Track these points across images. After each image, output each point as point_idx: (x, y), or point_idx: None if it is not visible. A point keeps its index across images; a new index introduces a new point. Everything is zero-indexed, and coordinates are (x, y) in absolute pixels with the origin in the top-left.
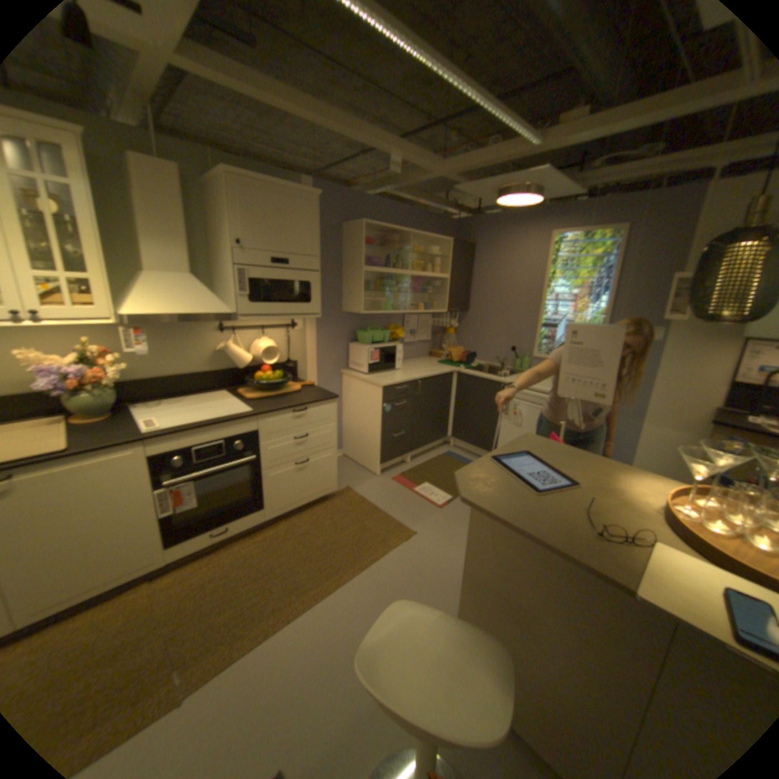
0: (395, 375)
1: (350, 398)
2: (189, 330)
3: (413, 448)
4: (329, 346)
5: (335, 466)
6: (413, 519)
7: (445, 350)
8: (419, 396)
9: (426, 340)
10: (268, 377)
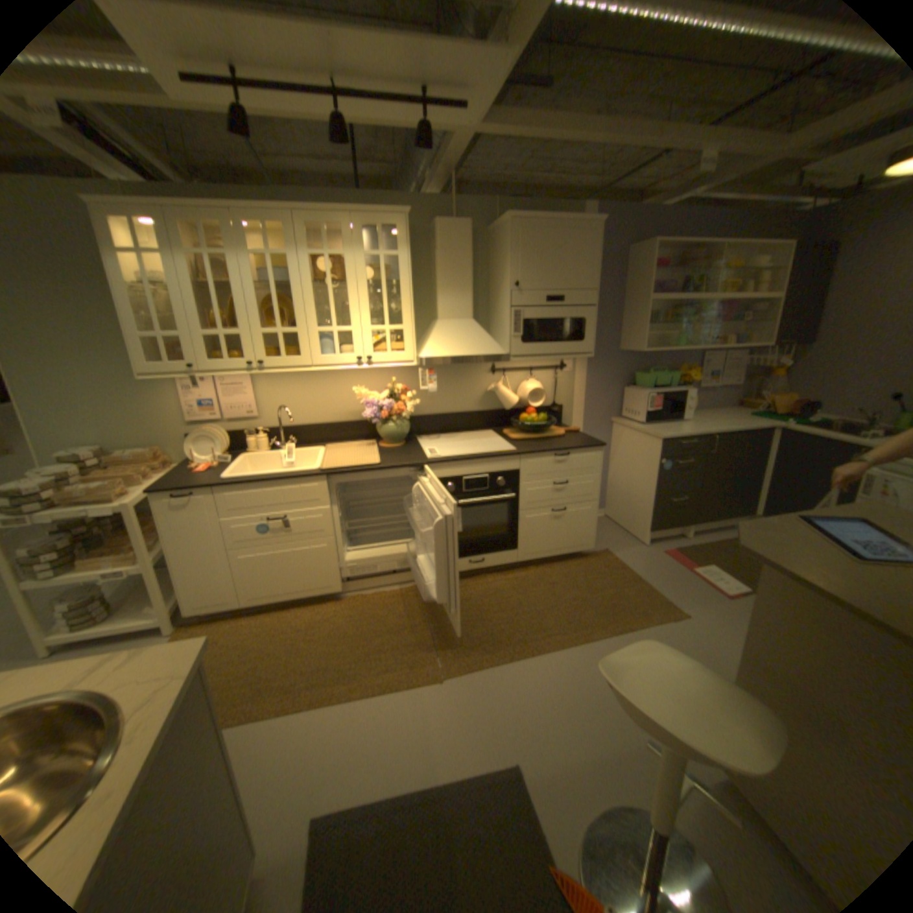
0: (683, 426)
1: (621, 451)
2: (467, 372)
3: (702, 522)
4: (601, 389)
5: (596, 522)
6: (690, 602)
7: (769, 398)
8: (717, 455)
9: (737, 384)
10: (533, 420)
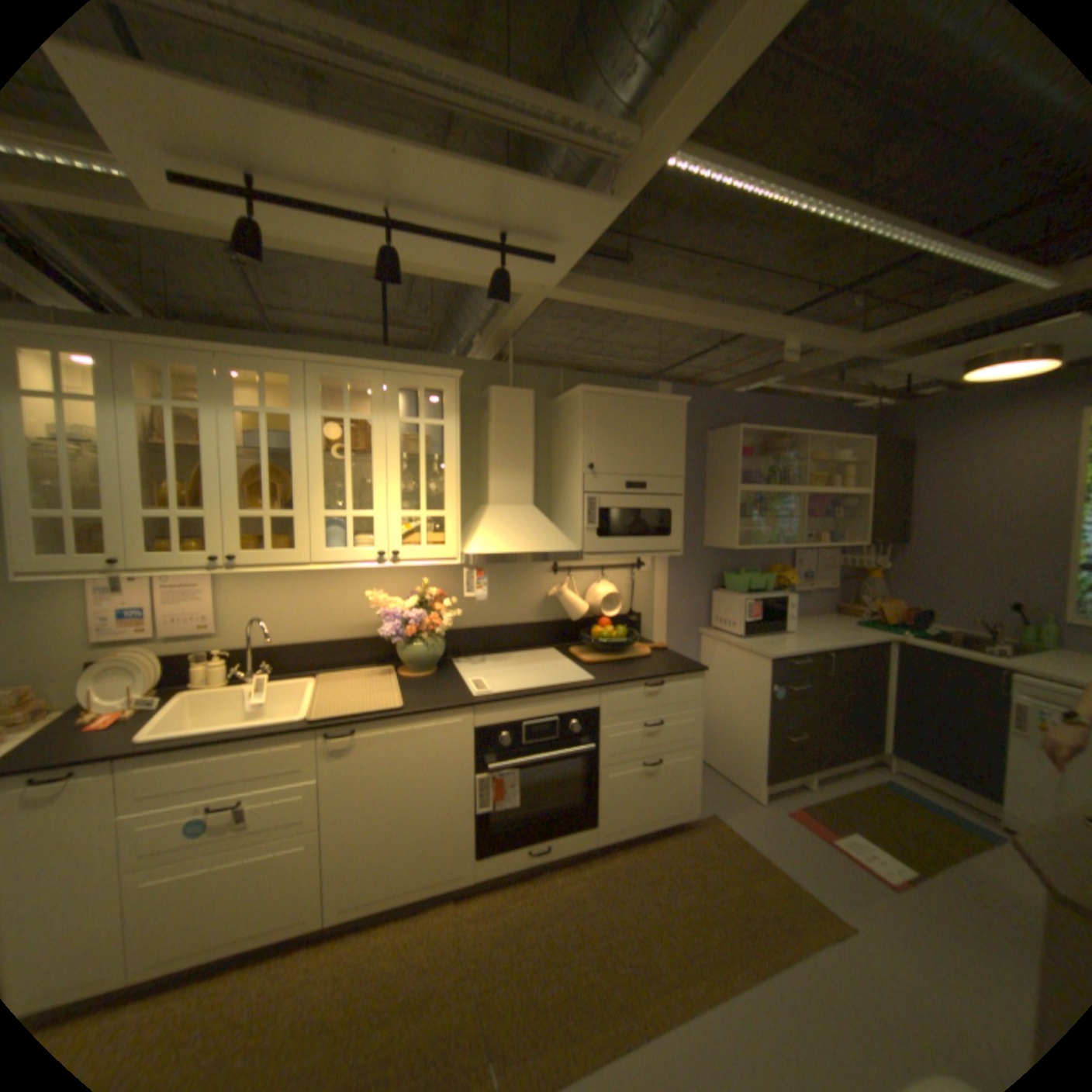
0: (790, 641)
1: (715, 672)
2: (523, 571)
3: (826, 768)
4: (685, 593)
5: (701, 778)
6: (846, 902)
7: (870, 604)
8: (835, 678)
9: (833, 588)
10: (610, 634)
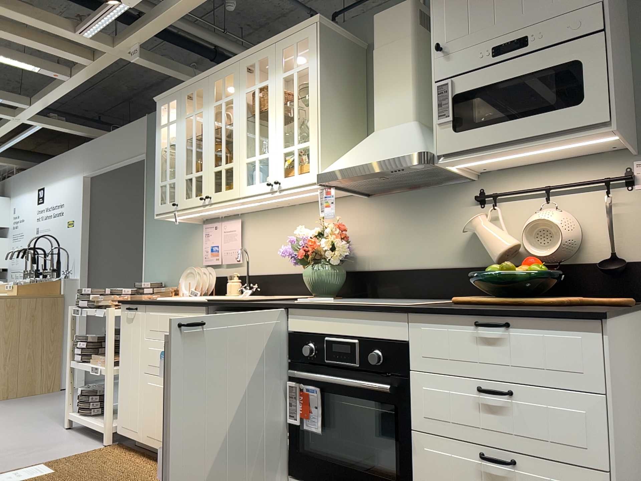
0: None
1: None
2: (440, 205)
3: None
4: None
5: None
6: None
7: None
8: None
9: None
10: (513, 272)
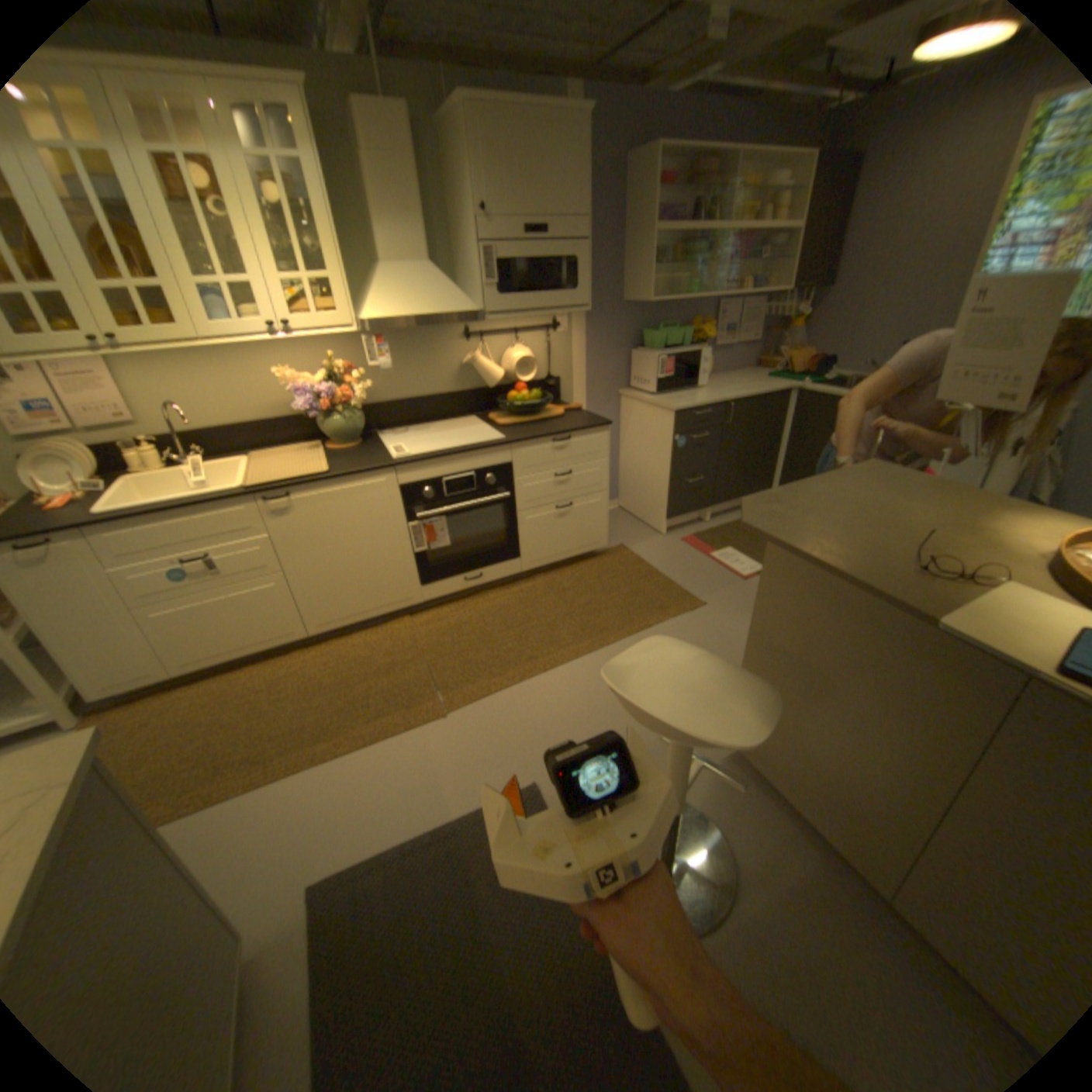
0: (697, 394)
1: (631, 429)
2: (433, 339)
3: (718, 502)
4: (604, 354)
5: (607, 515)
6: (705, 588)
7: (787, 355)
8: (733, 426)
9: (754, 340)
10: (524, 398)
